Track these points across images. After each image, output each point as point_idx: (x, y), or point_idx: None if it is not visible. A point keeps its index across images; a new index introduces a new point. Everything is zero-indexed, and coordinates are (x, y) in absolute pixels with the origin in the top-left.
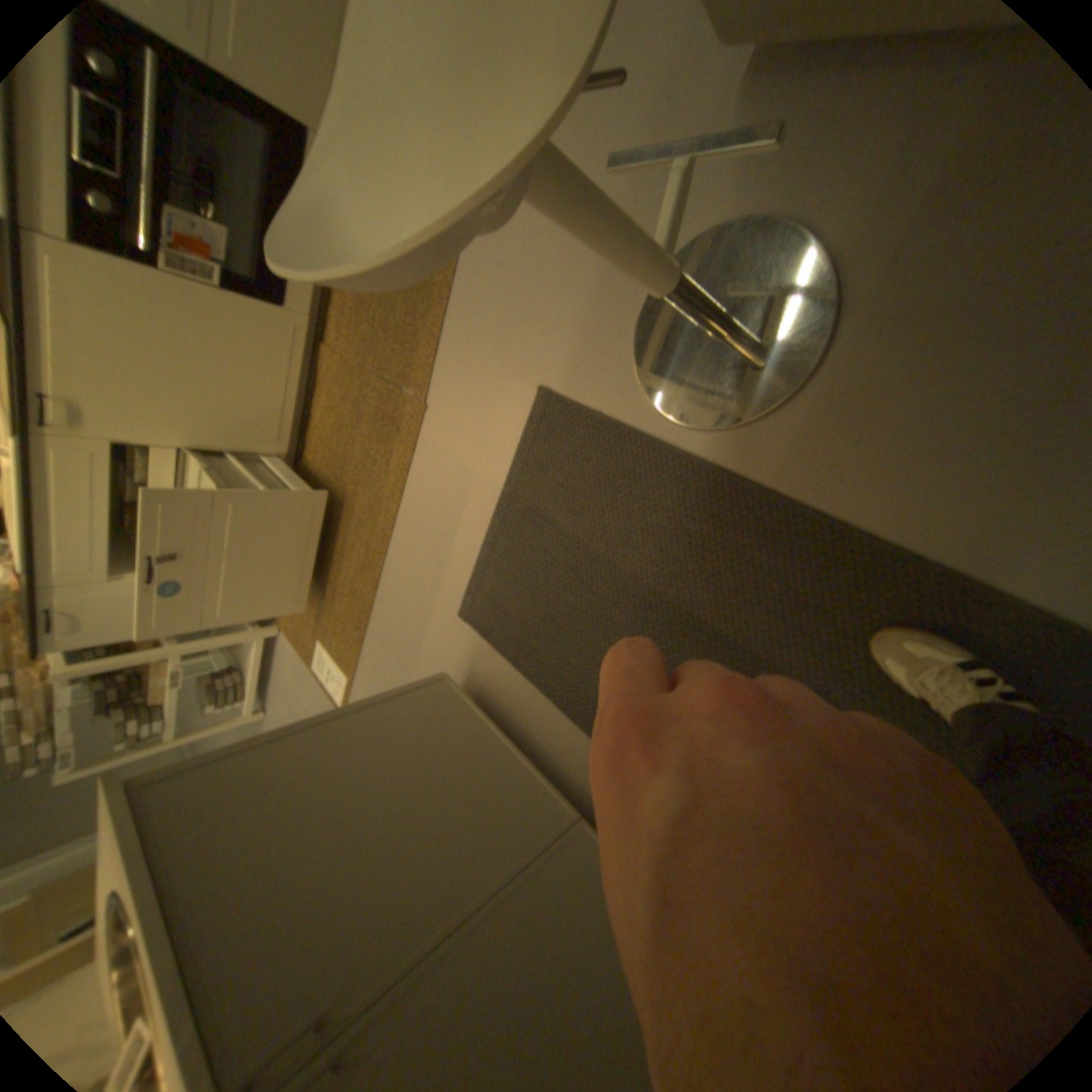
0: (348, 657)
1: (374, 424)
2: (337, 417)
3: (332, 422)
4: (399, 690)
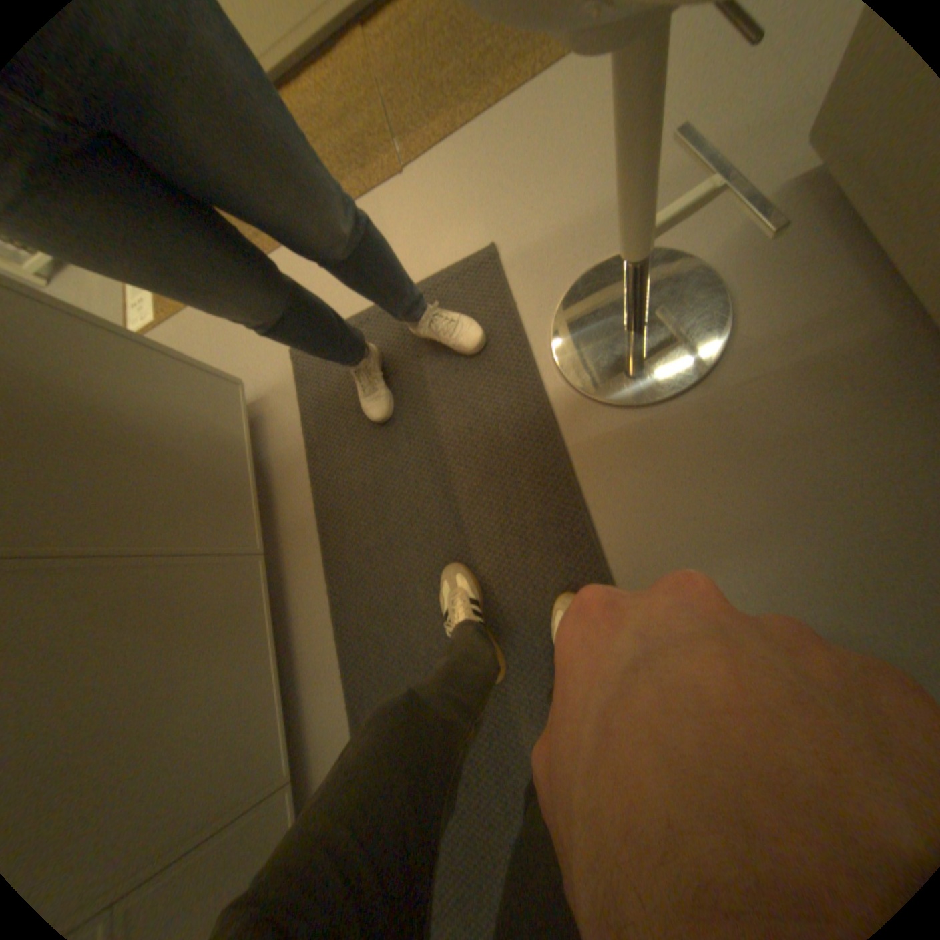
0: (165, 302)
1: (345, 140)
2: (319, 101)
3: (311, 100)
4: (190, 360)
